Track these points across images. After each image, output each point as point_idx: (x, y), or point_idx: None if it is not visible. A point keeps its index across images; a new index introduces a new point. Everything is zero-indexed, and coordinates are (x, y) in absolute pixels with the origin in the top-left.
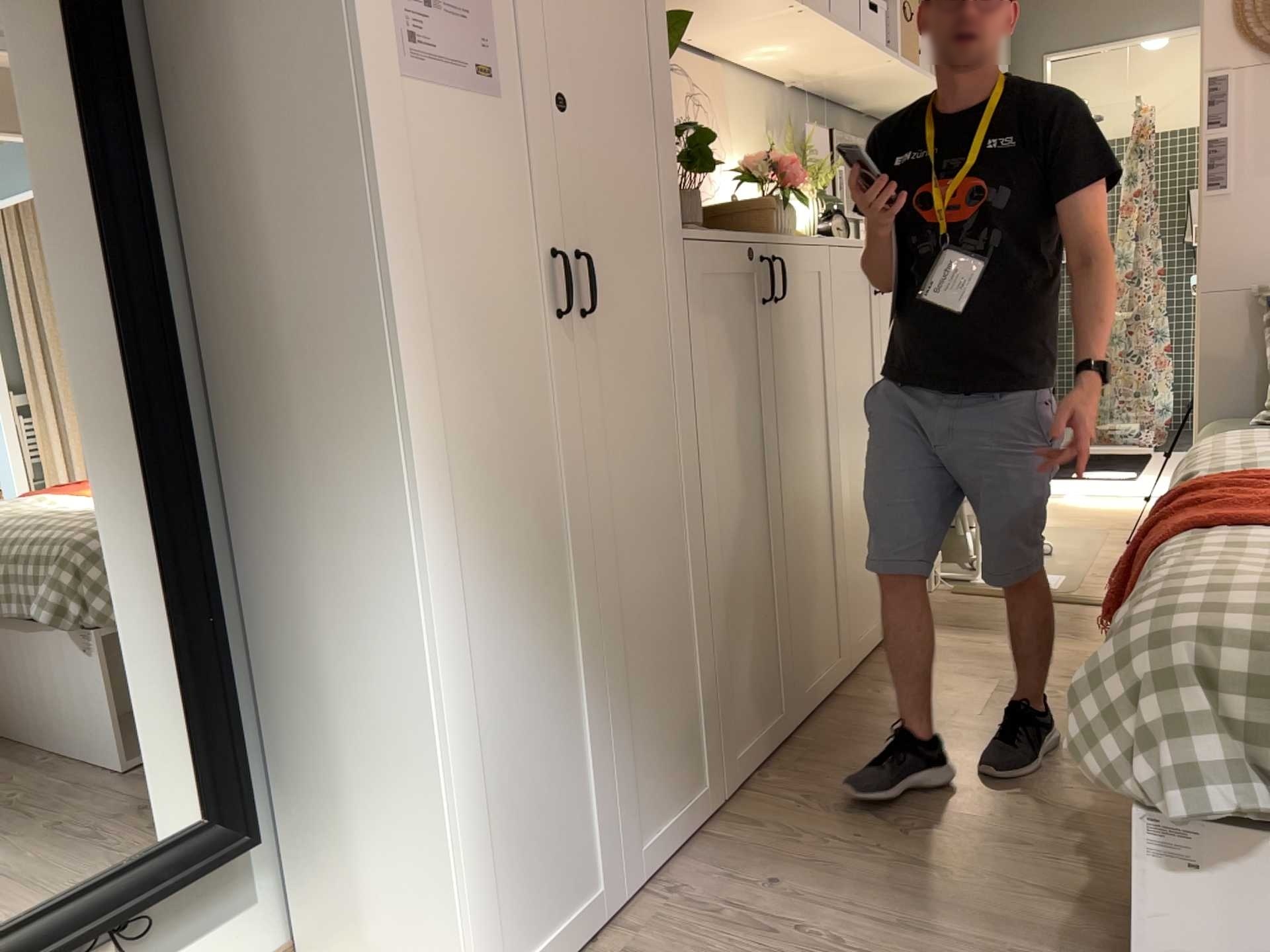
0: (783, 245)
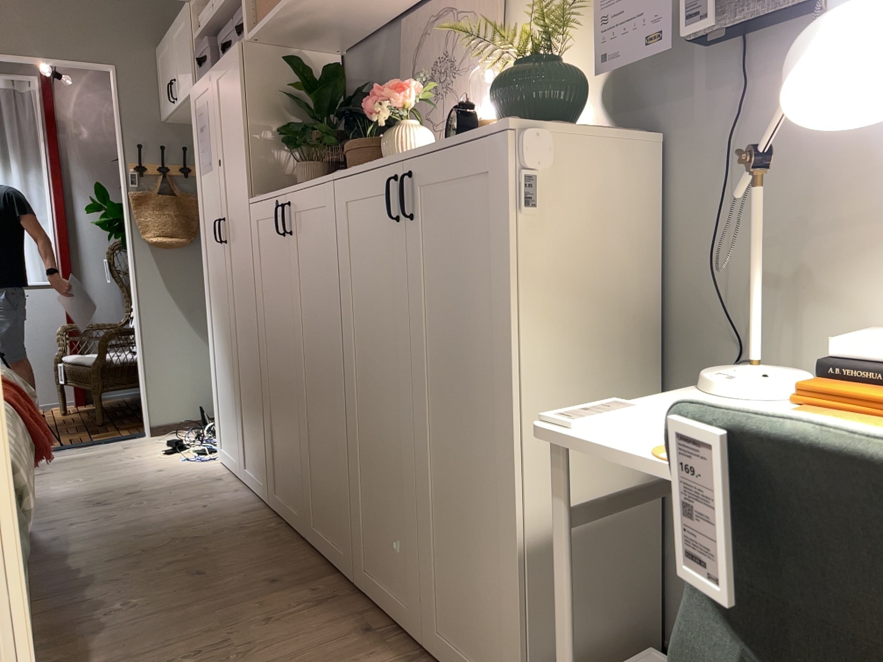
0: (293, 194)
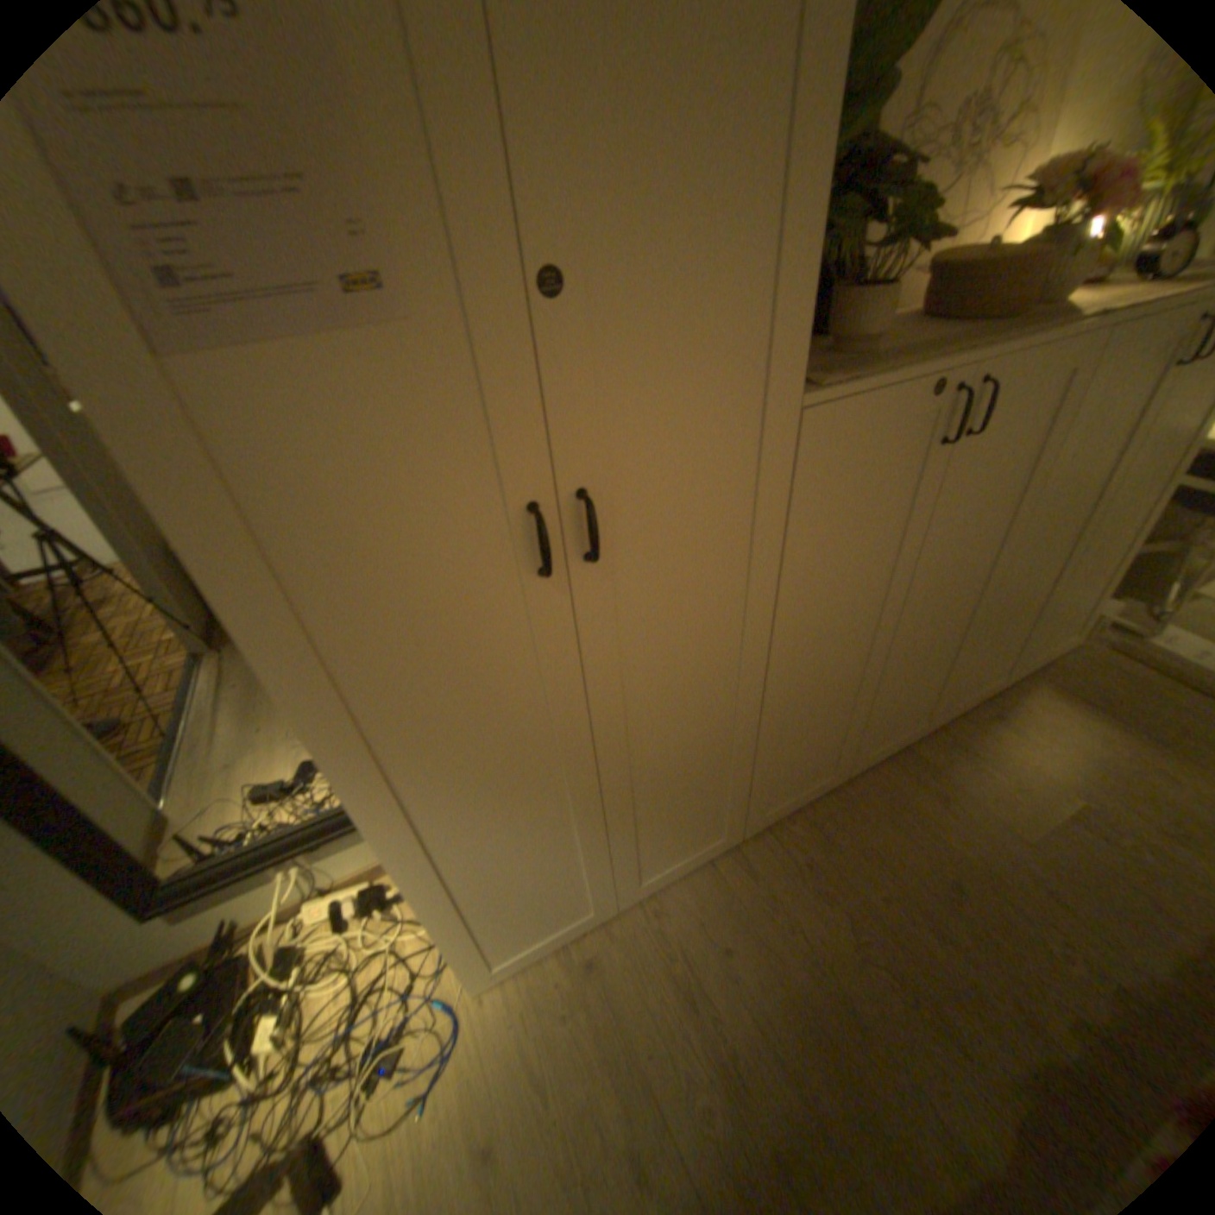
0: (1012, 357)
